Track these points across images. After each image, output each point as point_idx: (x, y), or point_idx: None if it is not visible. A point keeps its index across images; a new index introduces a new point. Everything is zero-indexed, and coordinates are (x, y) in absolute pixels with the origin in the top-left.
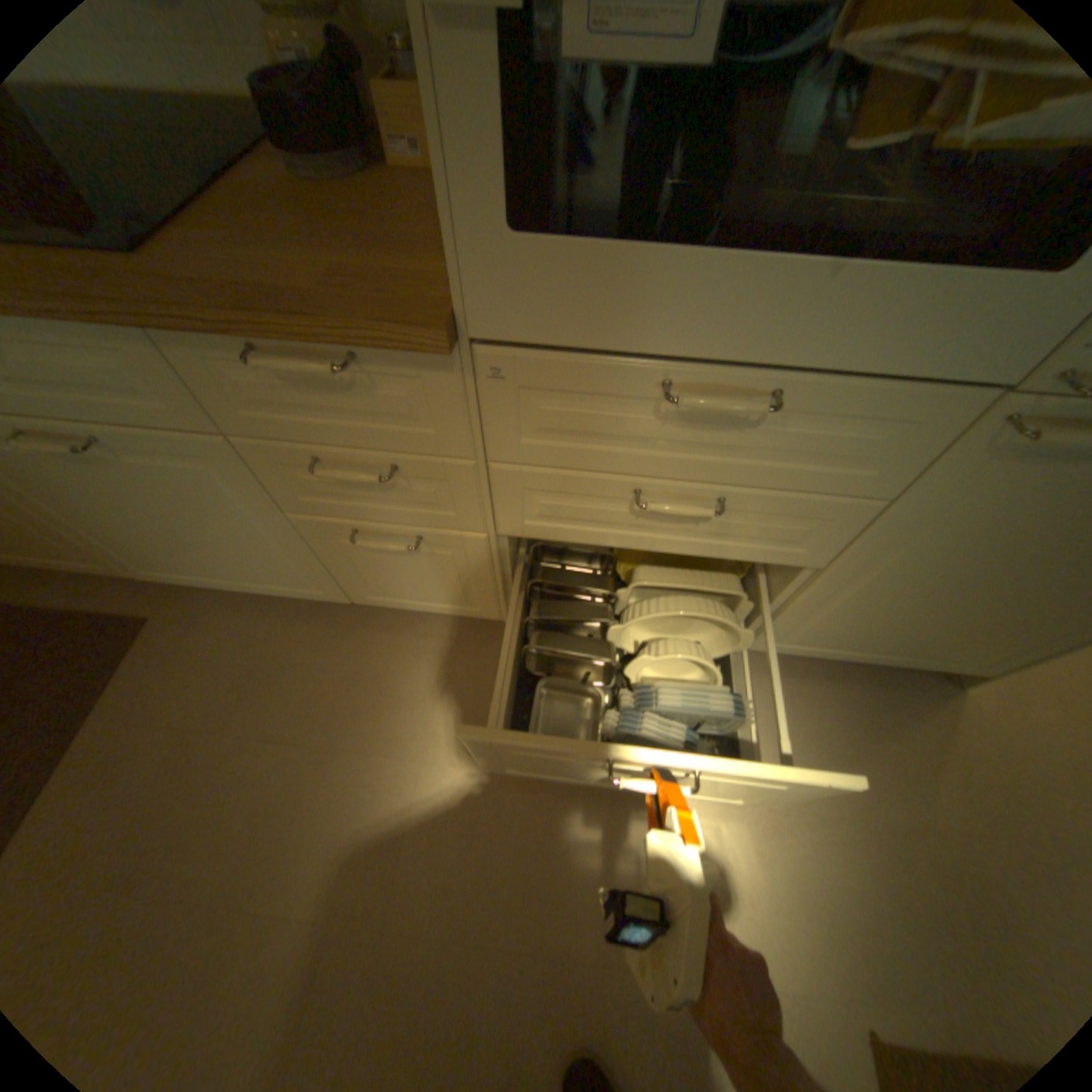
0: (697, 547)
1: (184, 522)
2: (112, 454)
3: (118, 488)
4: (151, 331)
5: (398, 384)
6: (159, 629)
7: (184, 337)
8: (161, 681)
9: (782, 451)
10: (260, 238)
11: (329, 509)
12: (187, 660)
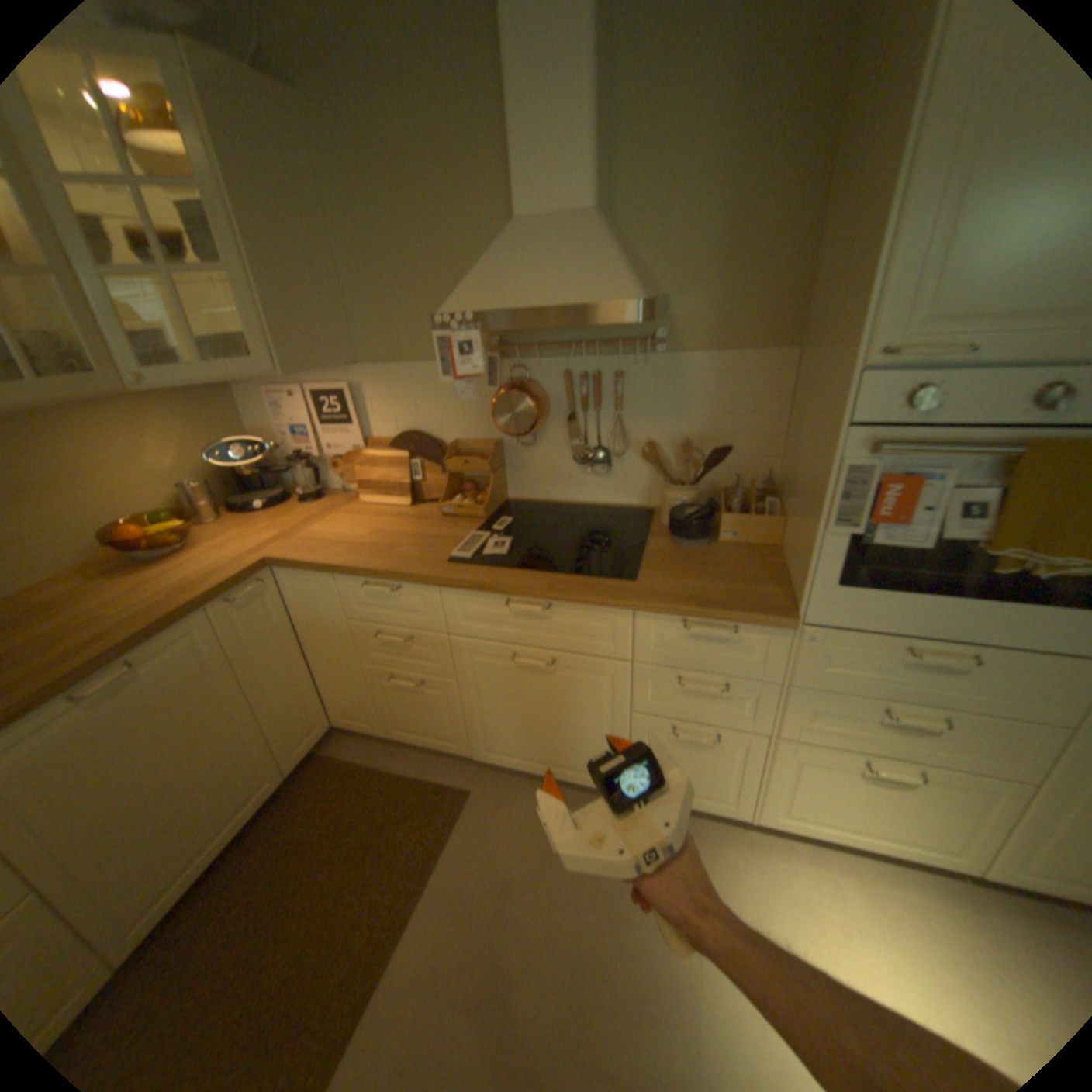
0: (931, 758)
1: (557, 715)
2: (555, 668)
3: (537, 689)
4: (634, 612)
5: (754, 642)
6: (479, 801)
7: (654, 616)
8: (485, 842)
9: (985, 690)
10: (686, 576)
11: (666, 711)
12: (502, 828)
